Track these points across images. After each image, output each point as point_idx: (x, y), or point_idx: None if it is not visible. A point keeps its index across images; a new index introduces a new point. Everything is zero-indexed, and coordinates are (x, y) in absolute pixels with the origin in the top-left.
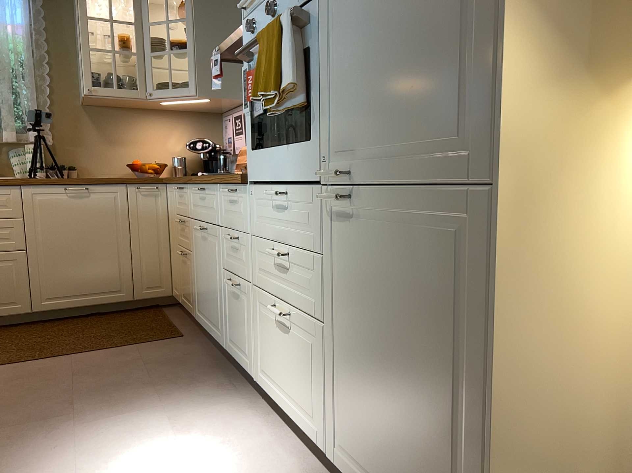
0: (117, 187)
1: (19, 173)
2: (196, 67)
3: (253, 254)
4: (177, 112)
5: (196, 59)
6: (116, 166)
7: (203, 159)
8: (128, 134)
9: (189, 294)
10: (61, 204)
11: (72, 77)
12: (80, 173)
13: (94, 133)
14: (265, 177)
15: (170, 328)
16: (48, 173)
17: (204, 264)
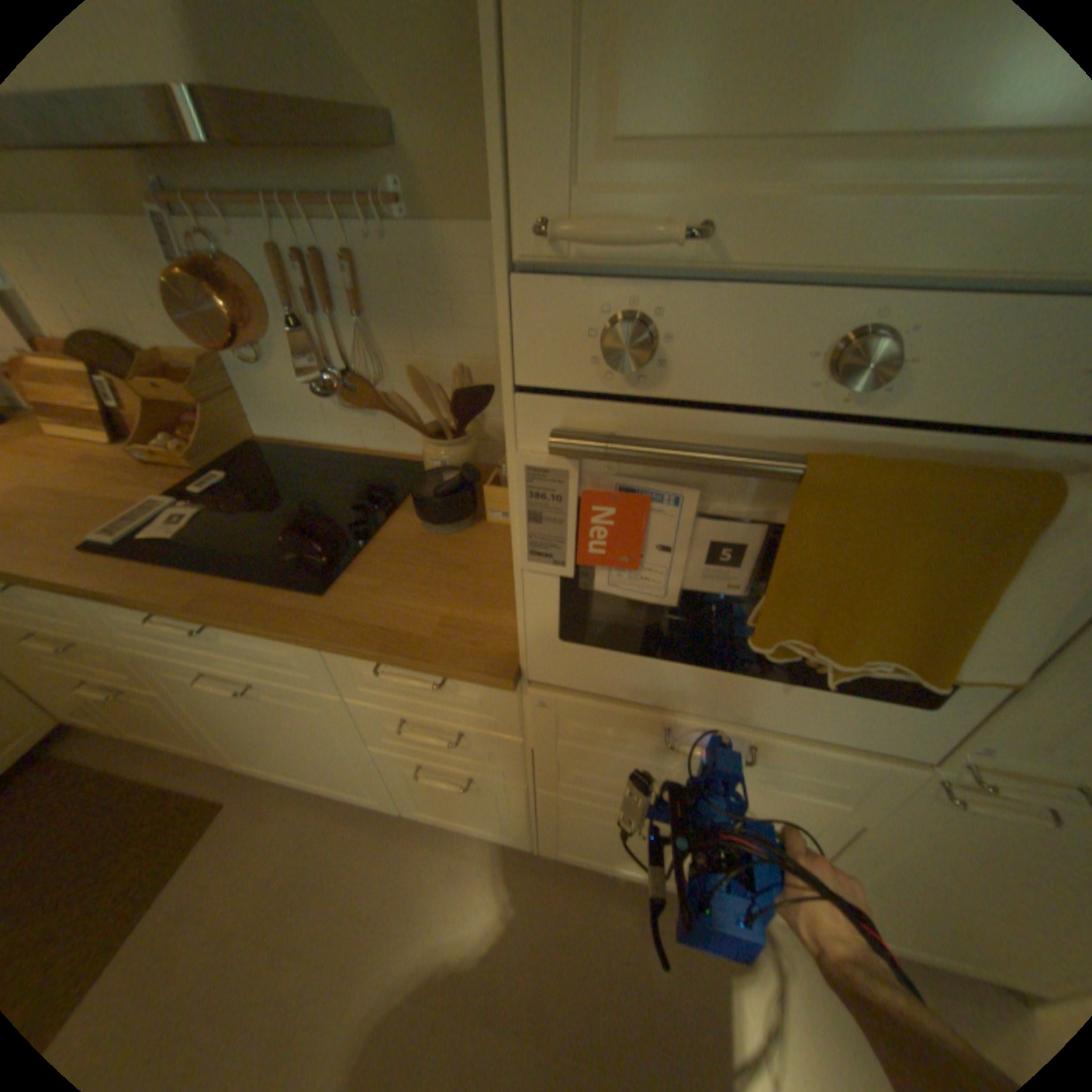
0: None
1: None
2: None
3: (535, 761)
4: None
5: None
6: None
7: None
8: None
9: (172, 739)
10: None
11: None
12: None
13: None
14: (637, 697)
15: (159, 799)
16: None
17: (256, 724)
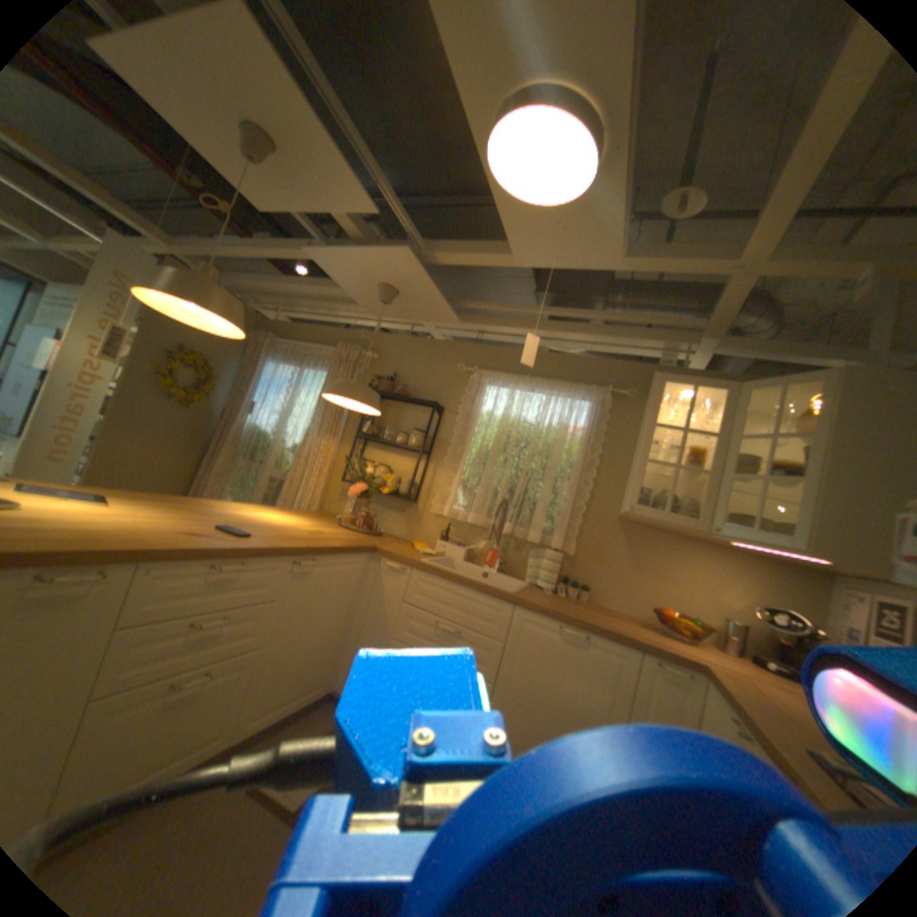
0: (629, 653)
1: (529, 578)
2: (819, 510)
3: None
4: (752, 557)
5: (821, 498)
6: (639, 604)
7: (783, 643)
8: (668, 568)
9: None
10: (550, 646)
11: (619, 487)
12: (593, 597)
13: (624, 555)
14: None
15: None
16: (559, 585)
17: None
